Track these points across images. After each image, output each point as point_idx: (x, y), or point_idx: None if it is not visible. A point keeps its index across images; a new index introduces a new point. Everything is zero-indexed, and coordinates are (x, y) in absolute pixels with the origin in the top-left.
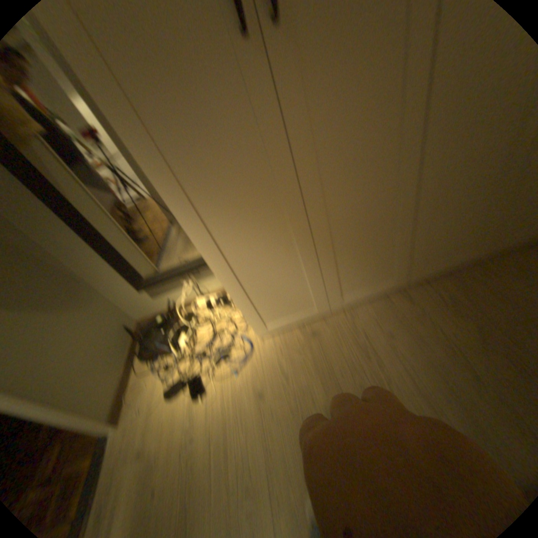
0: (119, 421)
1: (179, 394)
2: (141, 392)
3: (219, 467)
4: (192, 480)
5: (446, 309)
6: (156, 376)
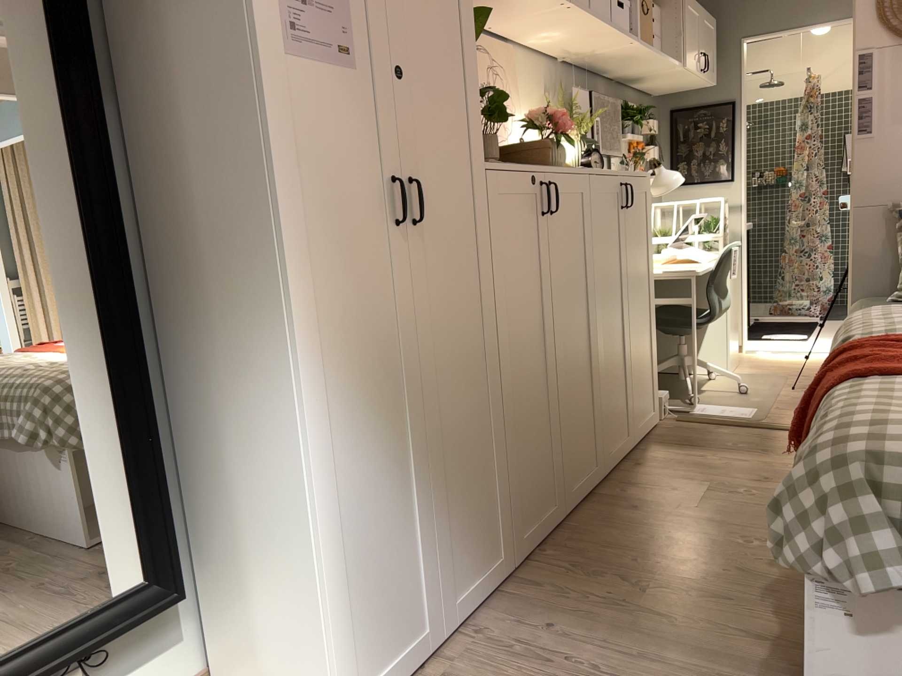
0: None
1: None
2: None
3: None
4: None
5: (572, 578)
6: None
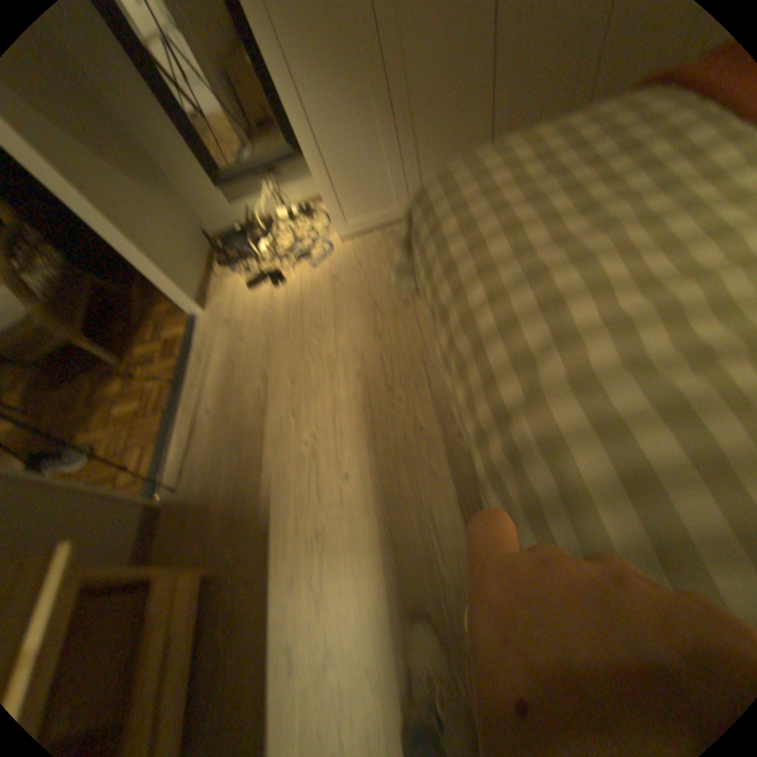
0: (204, 301)
1: (258, 280)
2: (221, 283)
3: (294, 316)
4: (273, 324)
5: None
6: (235, 271)
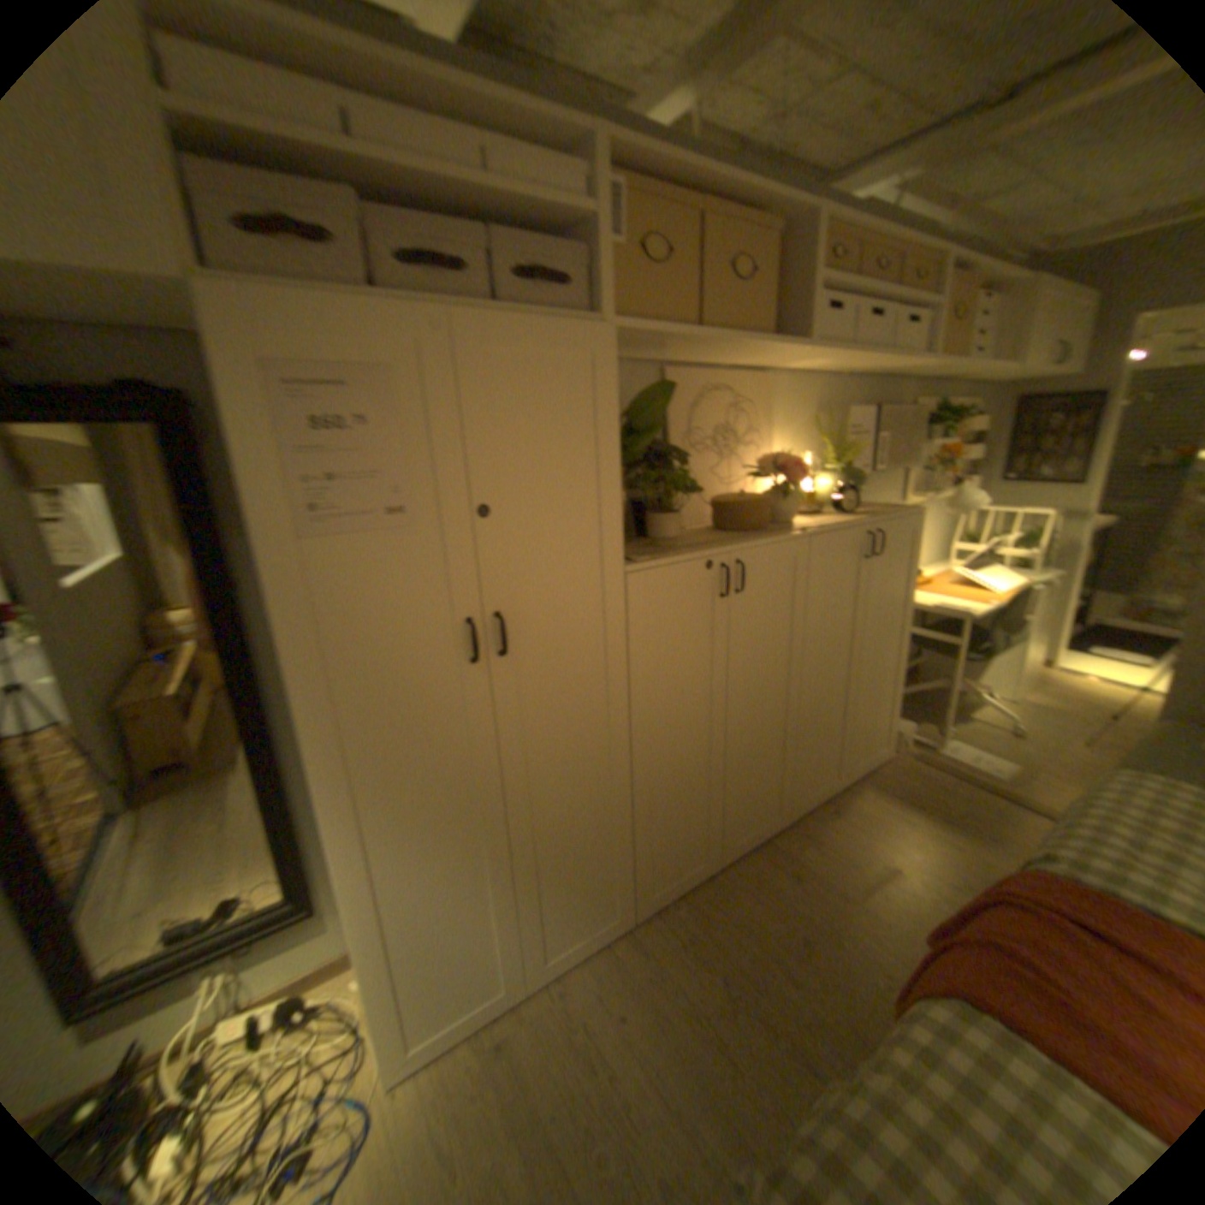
0: None
1: None
2: None
3: None
4: None
5: (683, 957)
6: None
